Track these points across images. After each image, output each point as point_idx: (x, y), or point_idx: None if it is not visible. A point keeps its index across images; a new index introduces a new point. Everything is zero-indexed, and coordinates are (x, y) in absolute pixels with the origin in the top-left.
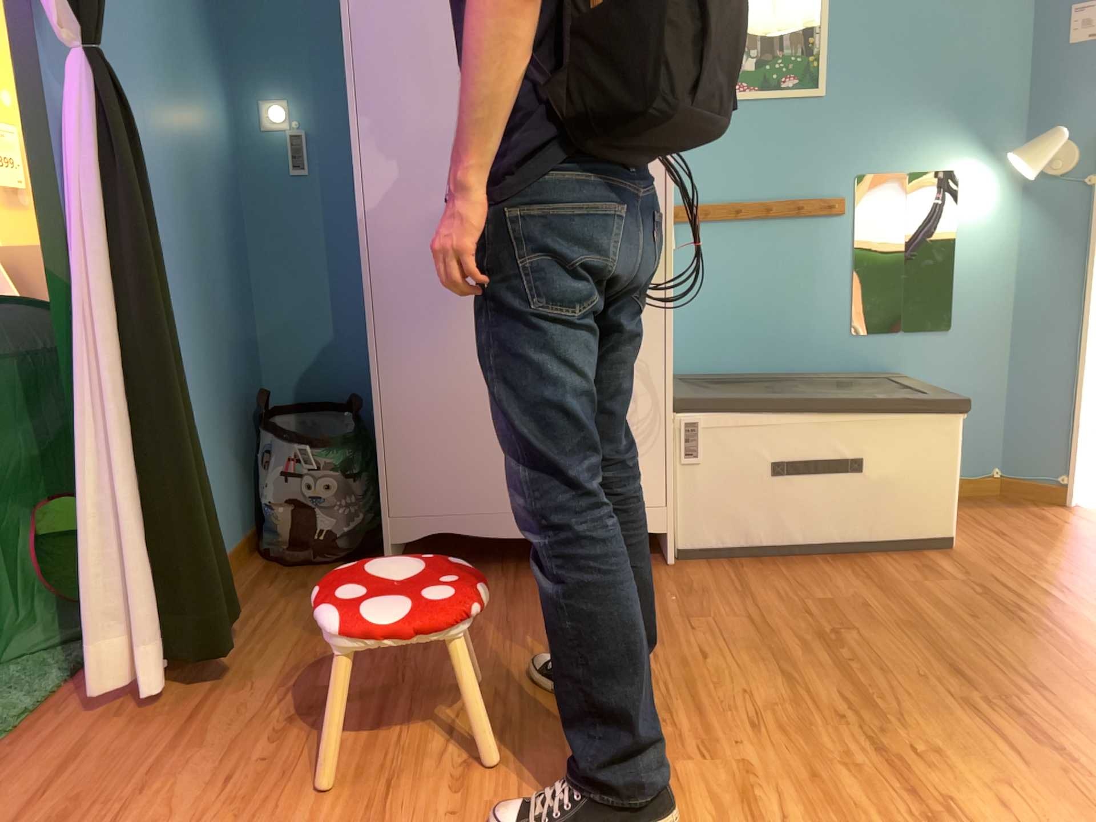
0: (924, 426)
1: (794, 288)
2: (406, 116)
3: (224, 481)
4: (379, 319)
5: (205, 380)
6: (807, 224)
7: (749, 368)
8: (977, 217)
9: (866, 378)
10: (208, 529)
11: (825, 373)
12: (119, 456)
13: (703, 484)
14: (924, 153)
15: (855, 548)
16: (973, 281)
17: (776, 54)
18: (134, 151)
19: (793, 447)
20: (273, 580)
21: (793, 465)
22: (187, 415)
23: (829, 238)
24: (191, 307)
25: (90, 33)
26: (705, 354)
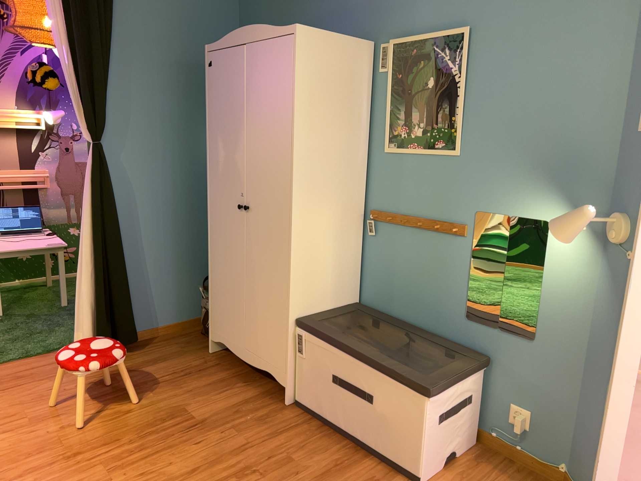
0: (408, 393)
1: (434, 276)
2: (219, 159)
3: (188, 291)
4: (210, 243)
5: (182, 250)
6: (444, 237)
7: (406, 317)
8: (561, 259)
9: (457, 351)
10: (119, 308)
11: (448, 338)
12: (91, 274)
13: (308, 371)
14: (523, 203)
15: (370, 450)
16: (554, 308)
17: (433, 127)
18: (107, 173)
19: (345, 371)
20: (184, 337)
21: (344, 381)
22: (120, 266)
23: (456, 250)
24: (177, 222)
25: (95, 136)
26: (386, 300)
